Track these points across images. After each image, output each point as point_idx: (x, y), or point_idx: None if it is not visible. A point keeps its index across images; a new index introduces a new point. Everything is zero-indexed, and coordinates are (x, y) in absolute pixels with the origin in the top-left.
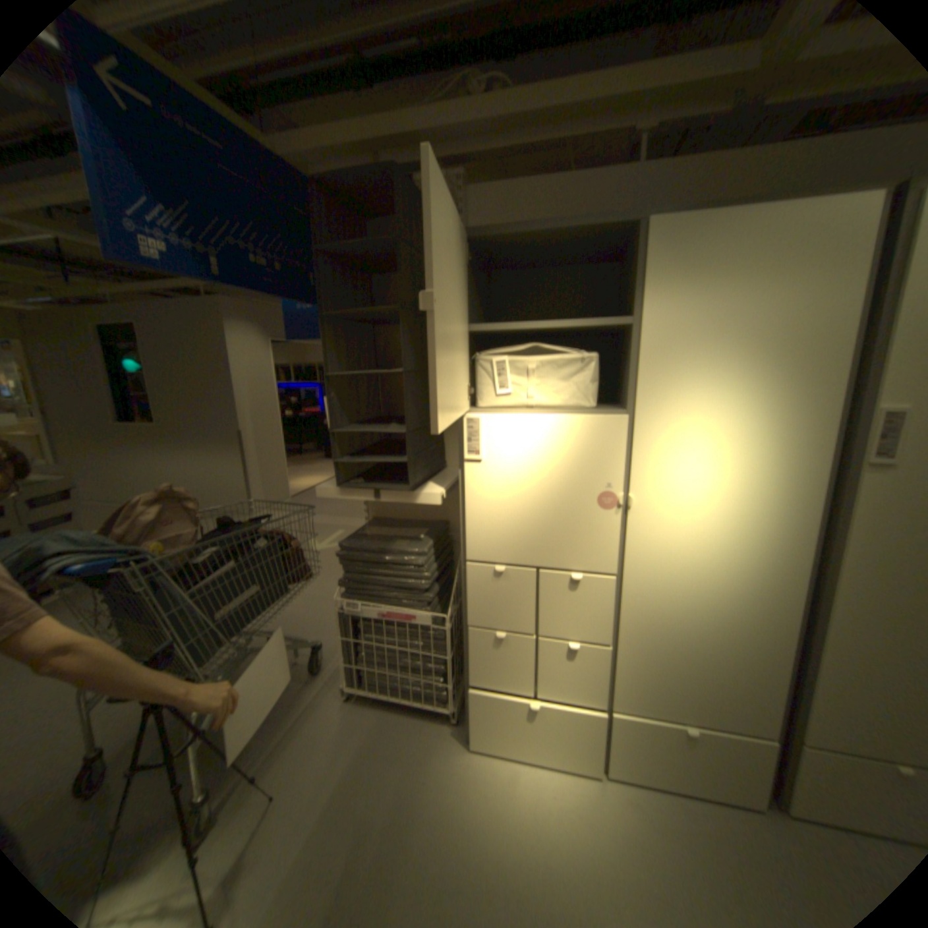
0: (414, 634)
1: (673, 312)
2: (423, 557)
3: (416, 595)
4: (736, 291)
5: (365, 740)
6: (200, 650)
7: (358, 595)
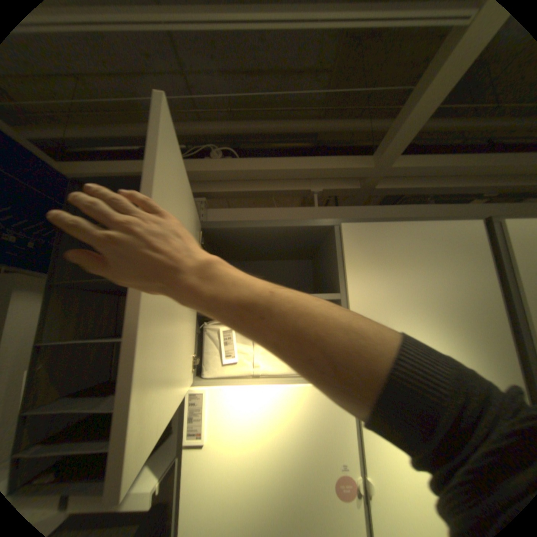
0: None
1: (371, 290)
2: None
3: None
4: (413, 276)
5: None
6: None
7: None
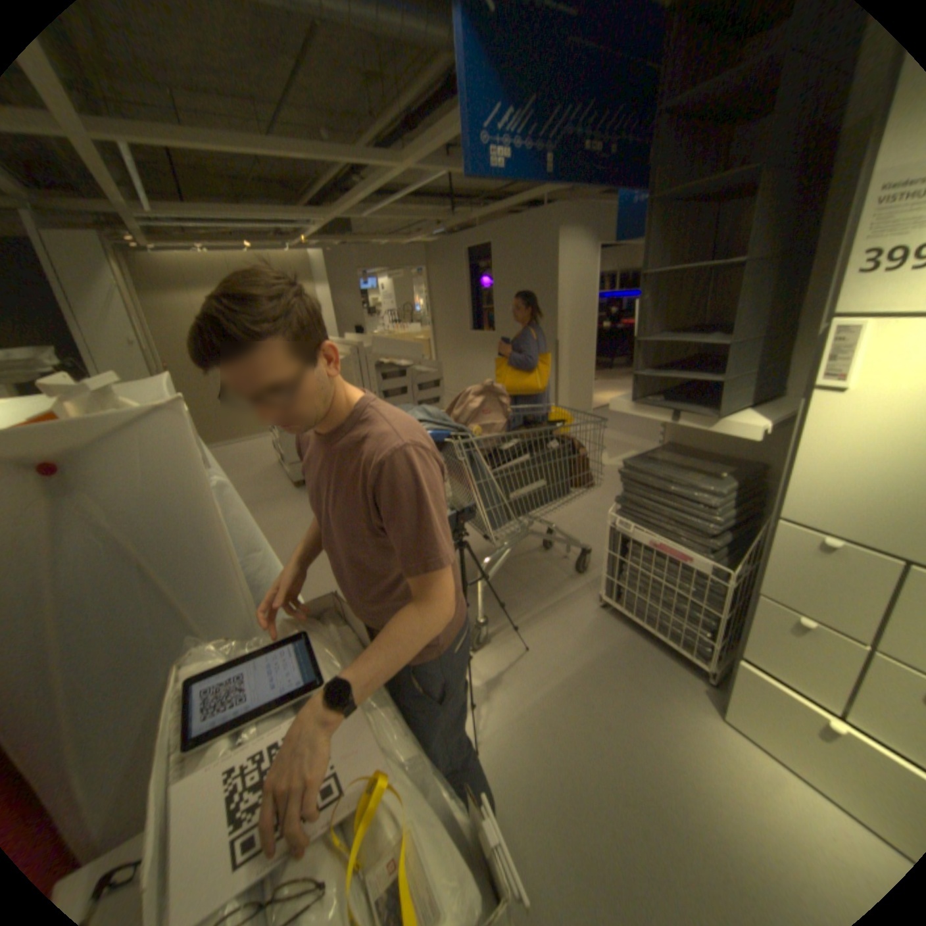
0: (688, 576)
1: None
2: (719, 498)
3: (701, 537)
4: None
5: (614, 649)
6: (496, 517)
7: (634, 516)
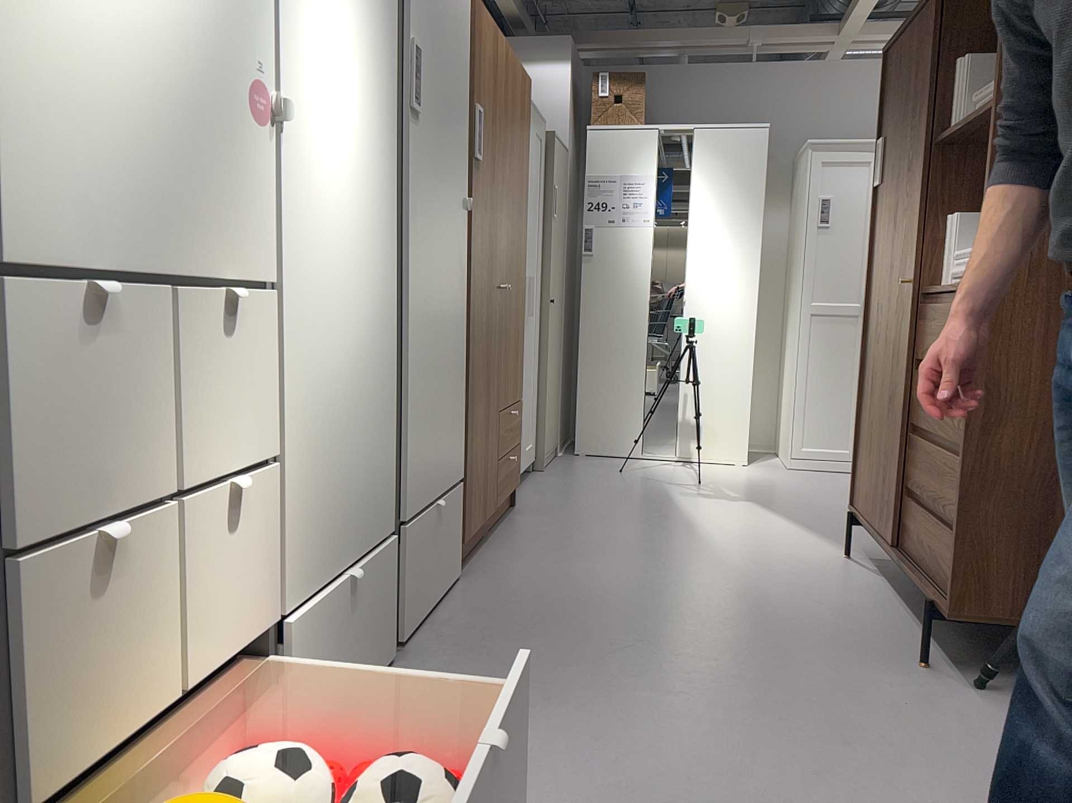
0: None
1: None
2: None
3: None
4: None
5: None
6: None
7: None
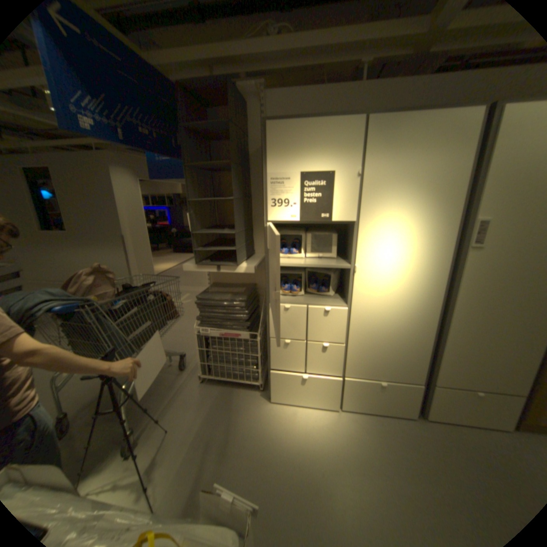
0: (240, 344)
1: (380, 167)
2: (244, 302)
3: (241, 323)
4: (412, 157)
5: (214, 401)
6: (124, 354)
7: (208, 324)
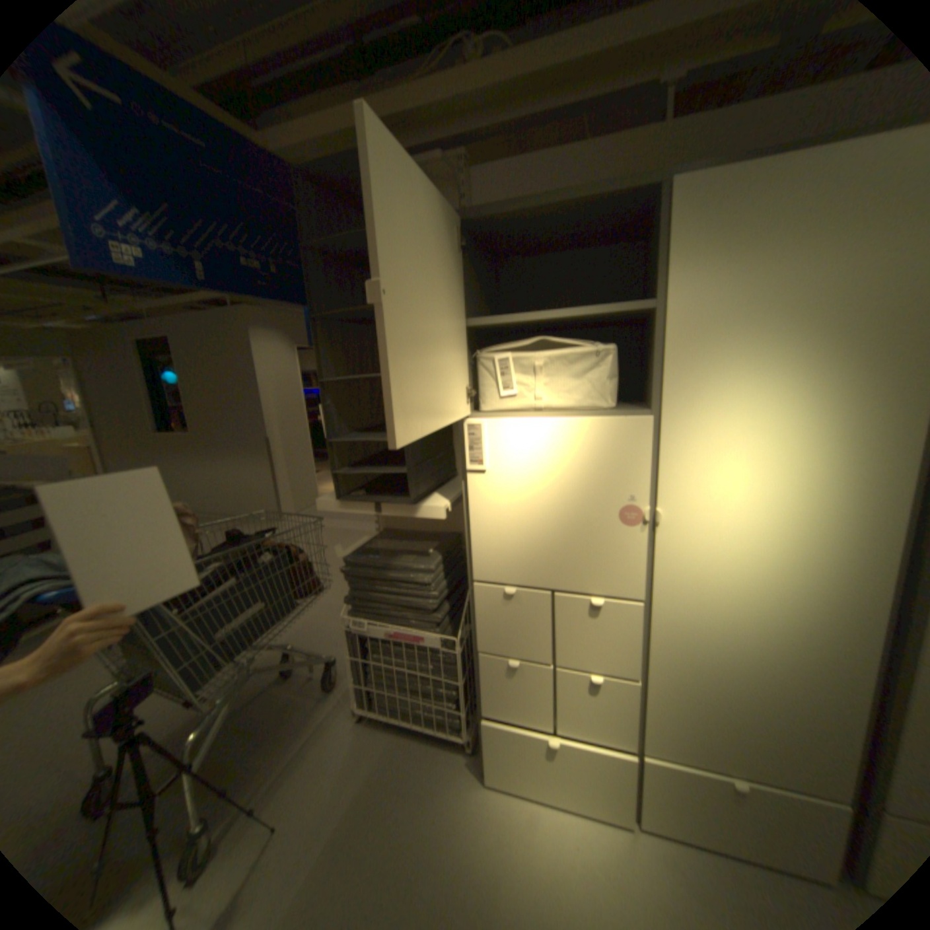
0: (423, 657)
1: (706, 290)
2: (430, 575)
3: (424, 615)
4: (786, 259)
5: (375, 768)
6: (196, 674)
7: (365, 613)
